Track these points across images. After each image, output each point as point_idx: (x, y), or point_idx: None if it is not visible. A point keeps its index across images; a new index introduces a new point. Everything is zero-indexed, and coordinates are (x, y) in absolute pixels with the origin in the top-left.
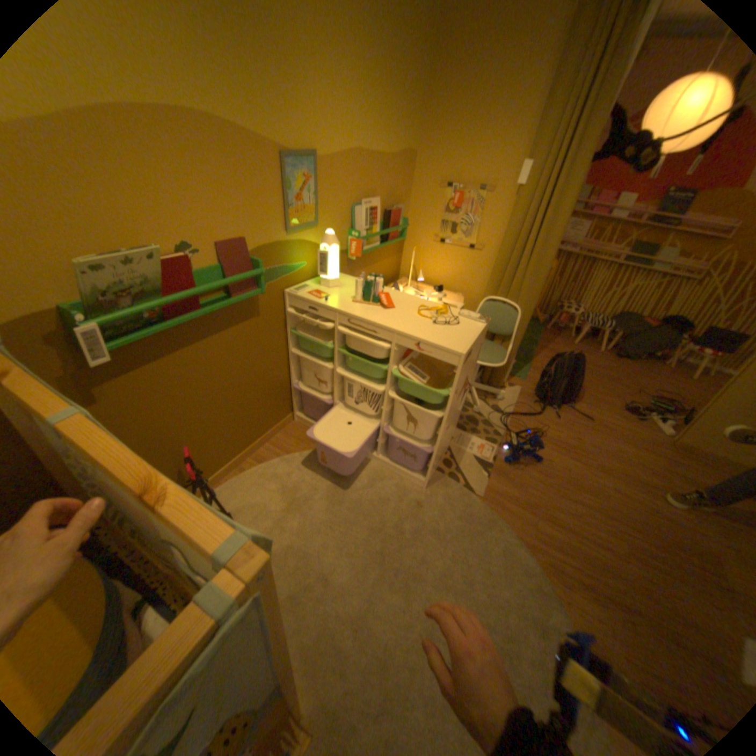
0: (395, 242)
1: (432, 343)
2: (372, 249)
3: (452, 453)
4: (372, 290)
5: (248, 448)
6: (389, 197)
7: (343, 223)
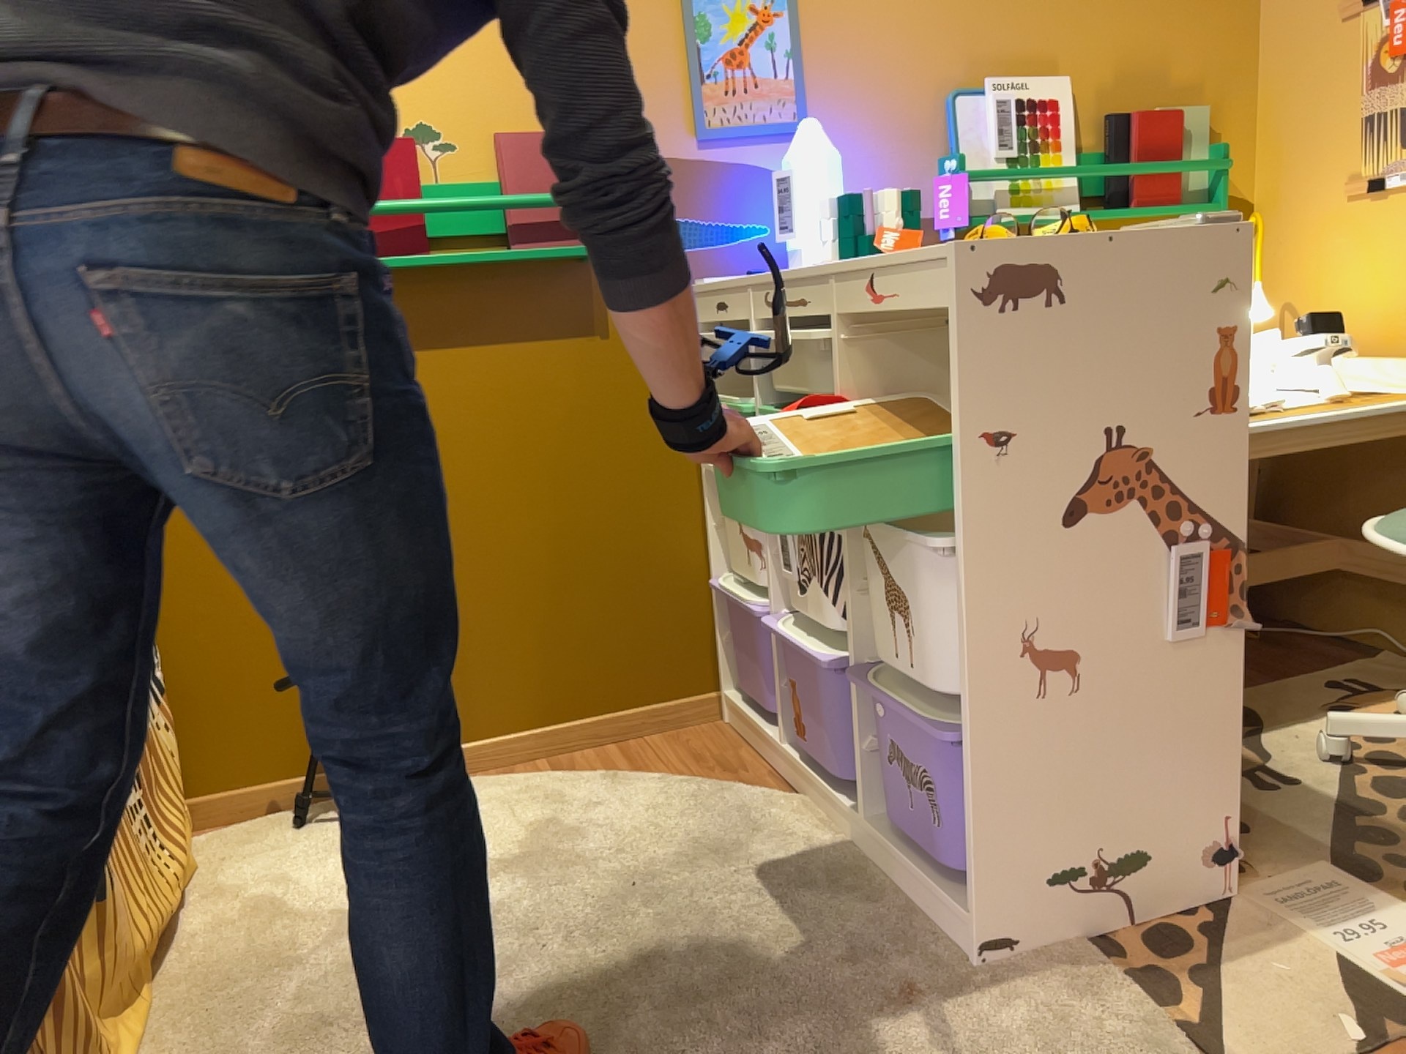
0: (1164, 210)
1: (890, 259)
2: (1035, 216)
3: (1226, 928)
4: (871, 227)
5: (548, 725)
6: (1131, 83)
7: (913, 137)
